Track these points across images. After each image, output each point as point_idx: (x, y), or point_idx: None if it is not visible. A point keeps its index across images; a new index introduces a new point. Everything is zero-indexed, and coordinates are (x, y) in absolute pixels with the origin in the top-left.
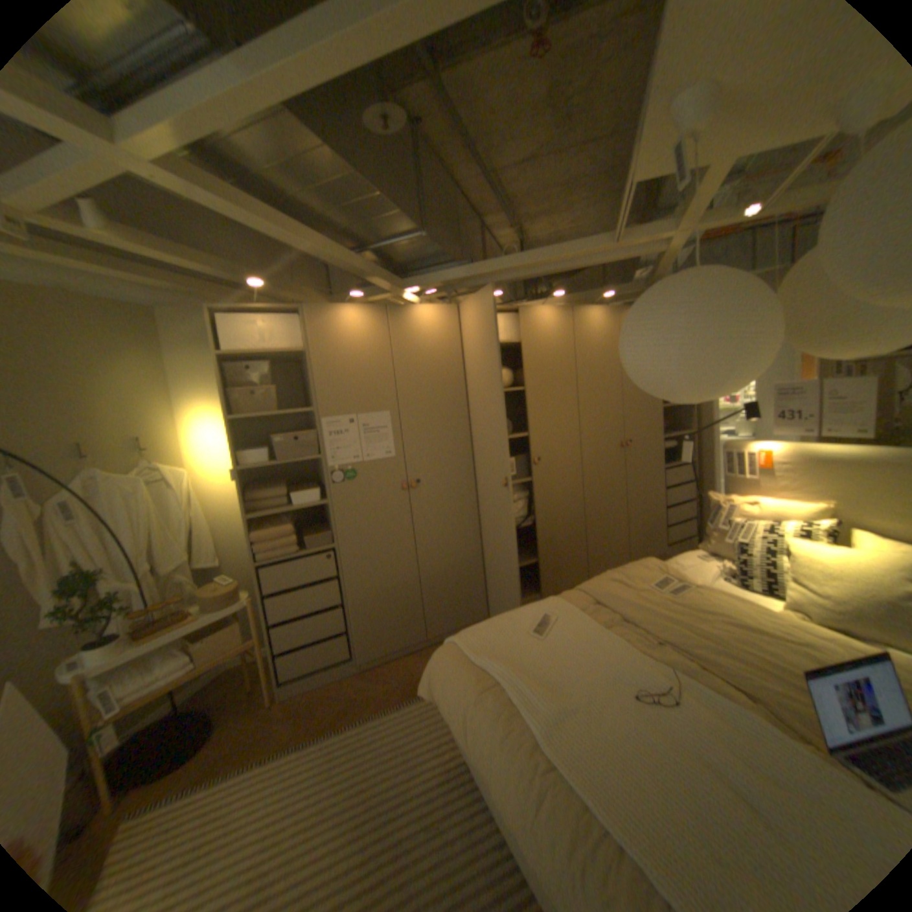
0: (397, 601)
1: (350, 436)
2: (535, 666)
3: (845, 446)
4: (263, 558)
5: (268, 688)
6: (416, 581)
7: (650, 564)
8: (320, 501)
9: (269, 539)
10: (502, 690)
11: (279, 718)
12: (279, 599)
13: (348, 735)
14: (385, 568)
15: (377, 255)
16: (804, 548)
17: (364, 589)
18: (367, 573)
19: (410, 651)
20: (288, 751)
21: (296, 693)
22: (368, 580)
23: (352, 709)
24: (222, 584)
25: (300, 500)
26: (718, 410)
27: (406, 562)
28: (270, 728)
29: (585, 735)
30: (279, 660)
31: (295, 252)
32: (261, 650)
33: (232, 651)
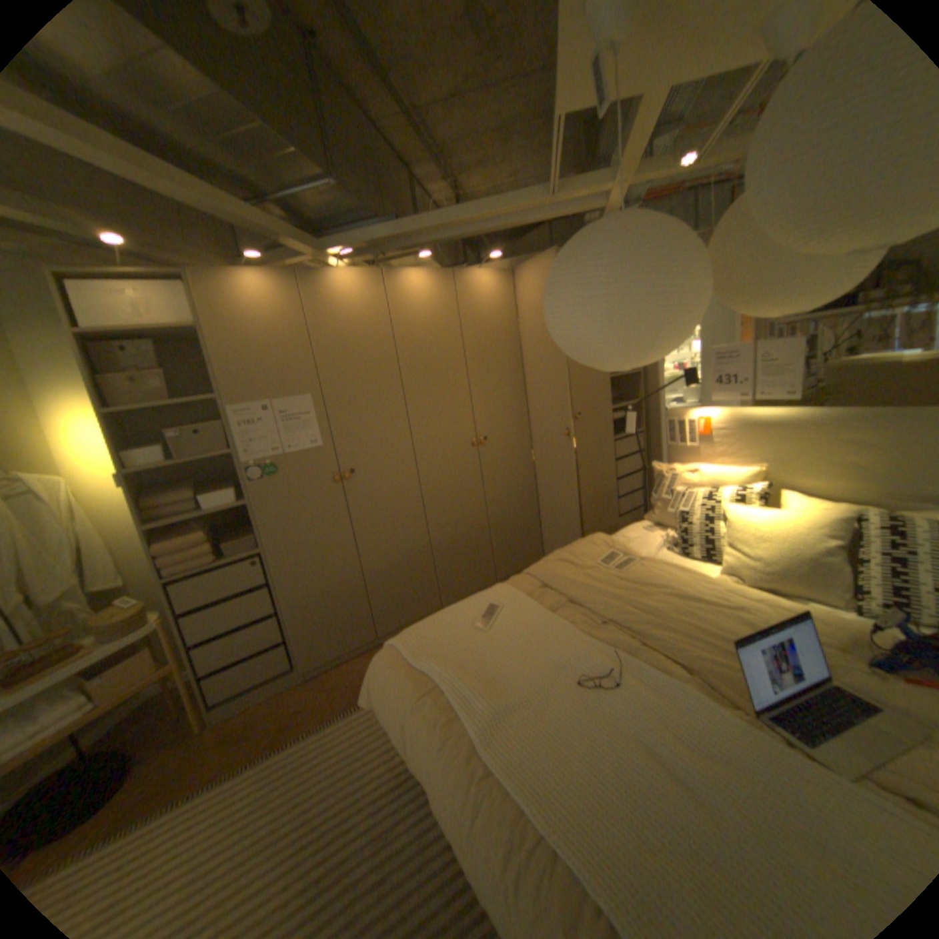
0: (339, 603)
1: (265, 426)
2: (477, 662)
3: (774, 408)
4: (170, 573)
5: (195, 713)
6: (358, 579)
7: (597, 540)
8: (236, 502)
9: (175, 551)
10: (441, 693)
11: (211, 745)
12: (201, 616)
13: (290, 752)
14: (321, 569)
15: (280, 208)
16: (738, 513)
17: (300, 594)
18: (301, 577)
19: (359, 652)
20: (220, 779)
21: (231, 714)
22: (303, 584)
23: (295, 723)
24: (122, 608)
25: (210, 503)
26: (663, 377)
27: (346, 560)
28: (200, 757)
29: (525, 731)
30: (207, 682)
31: (171, 202)
32: (181, 674)
33: (143, 681)
